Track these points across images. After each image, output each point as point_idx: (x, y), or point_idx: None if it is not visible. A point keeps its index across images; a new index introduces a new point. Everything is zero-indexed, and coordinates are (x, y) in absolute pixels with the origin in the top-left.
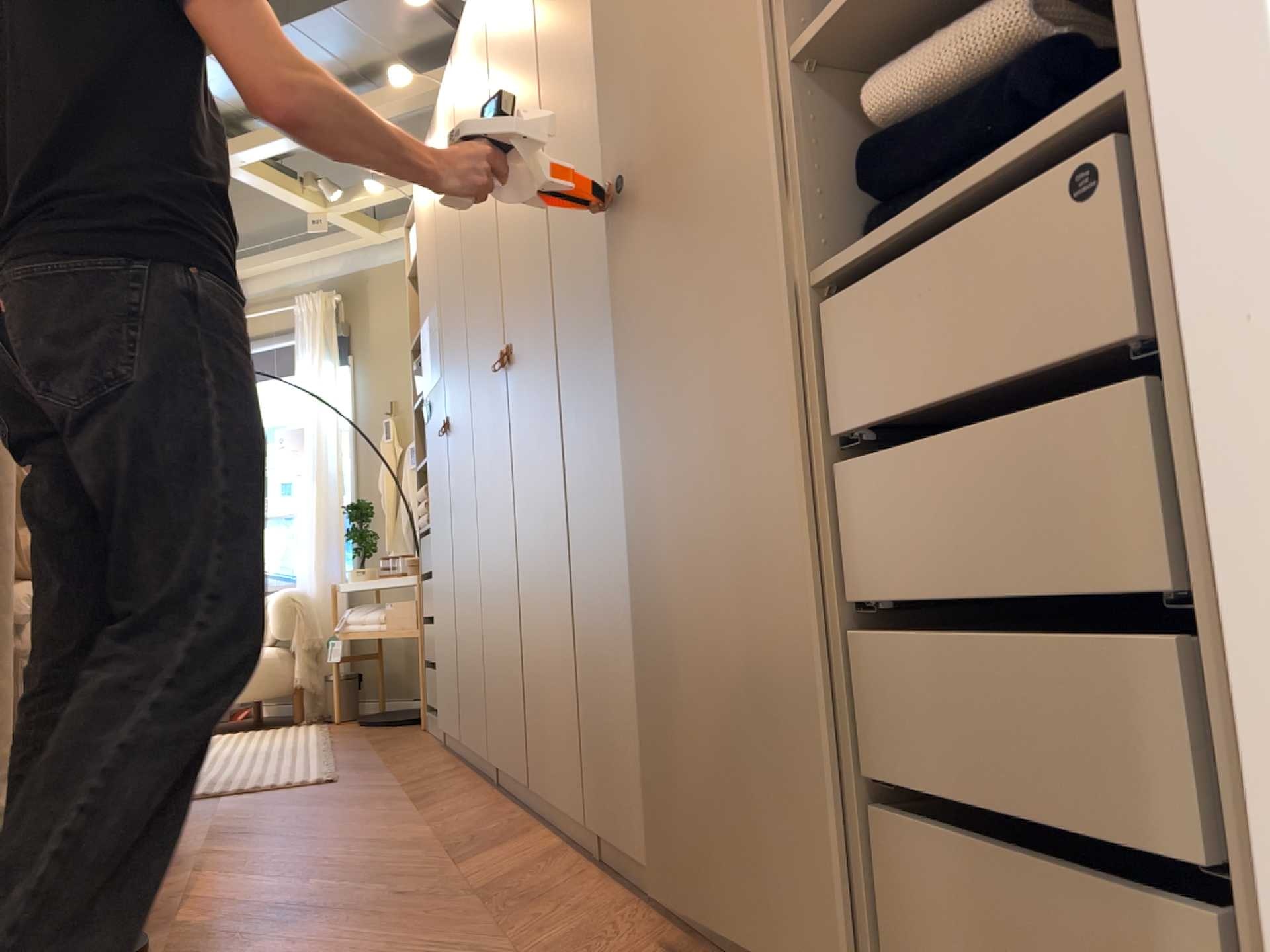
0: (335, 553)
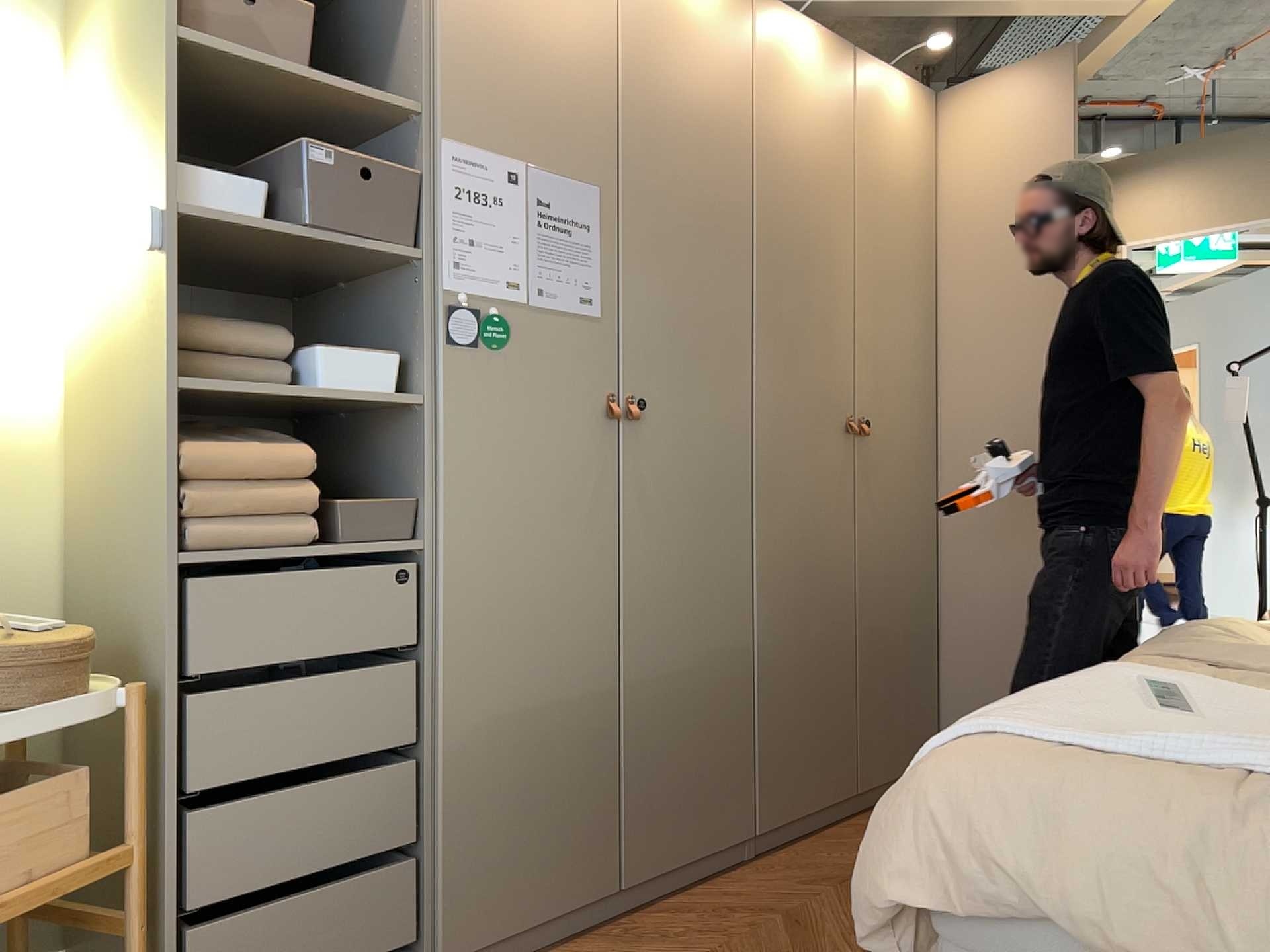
0: None
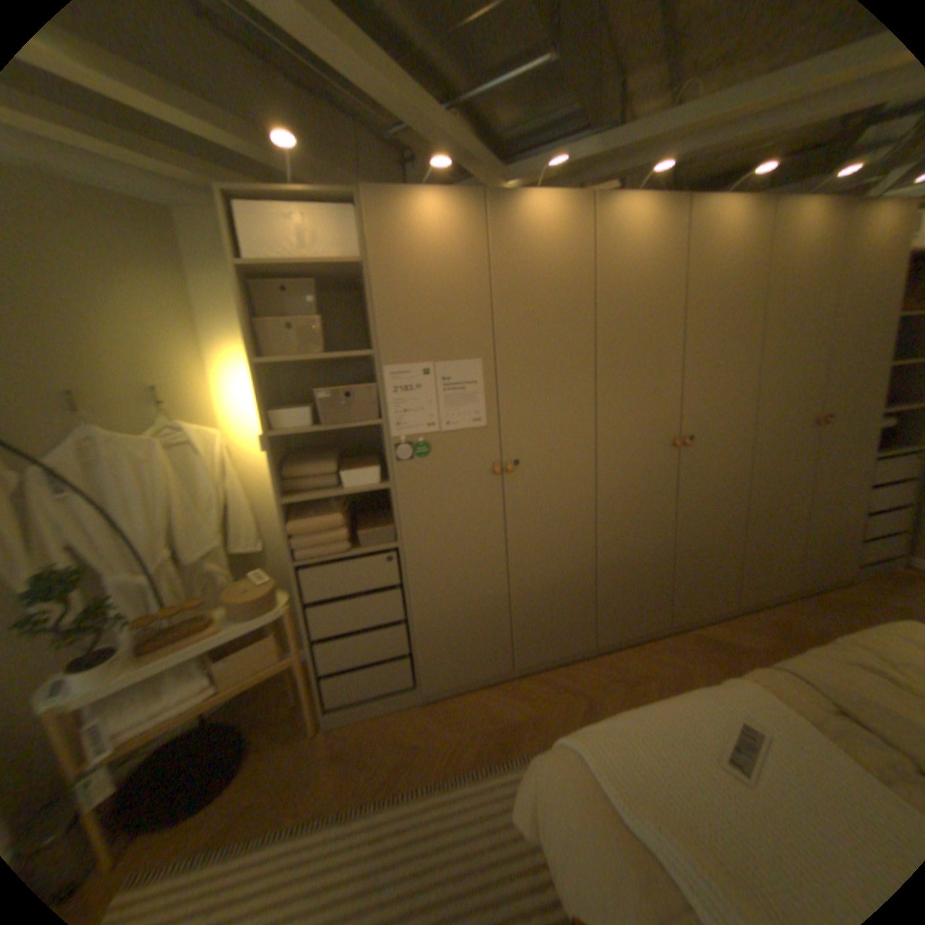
0: None
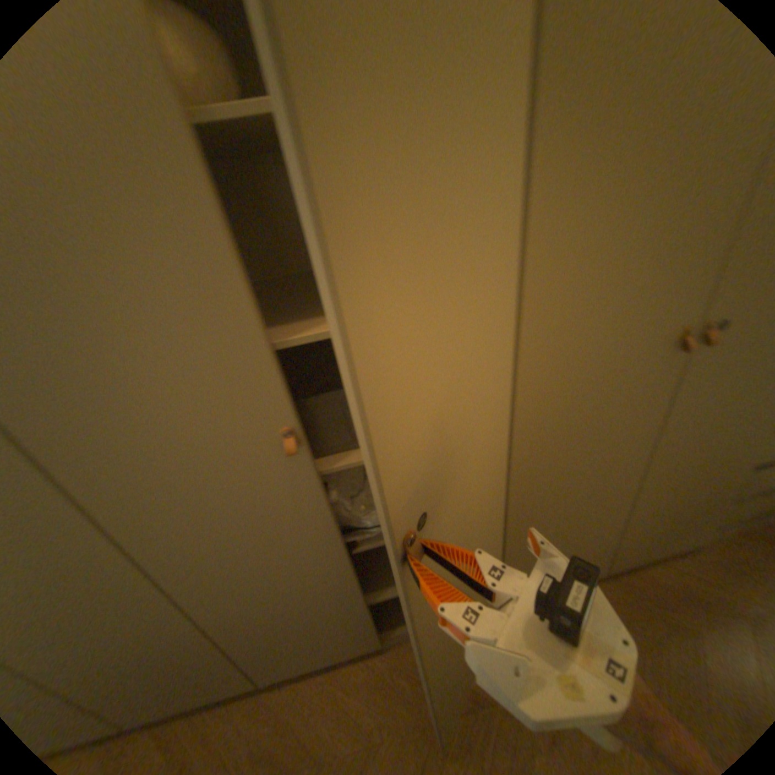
0: None
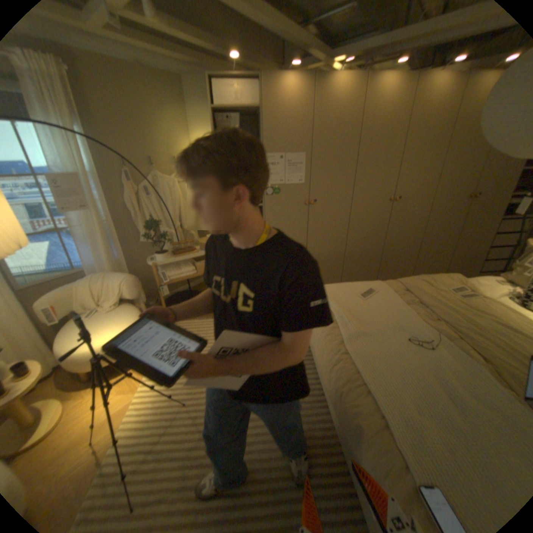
0: (109, 250)
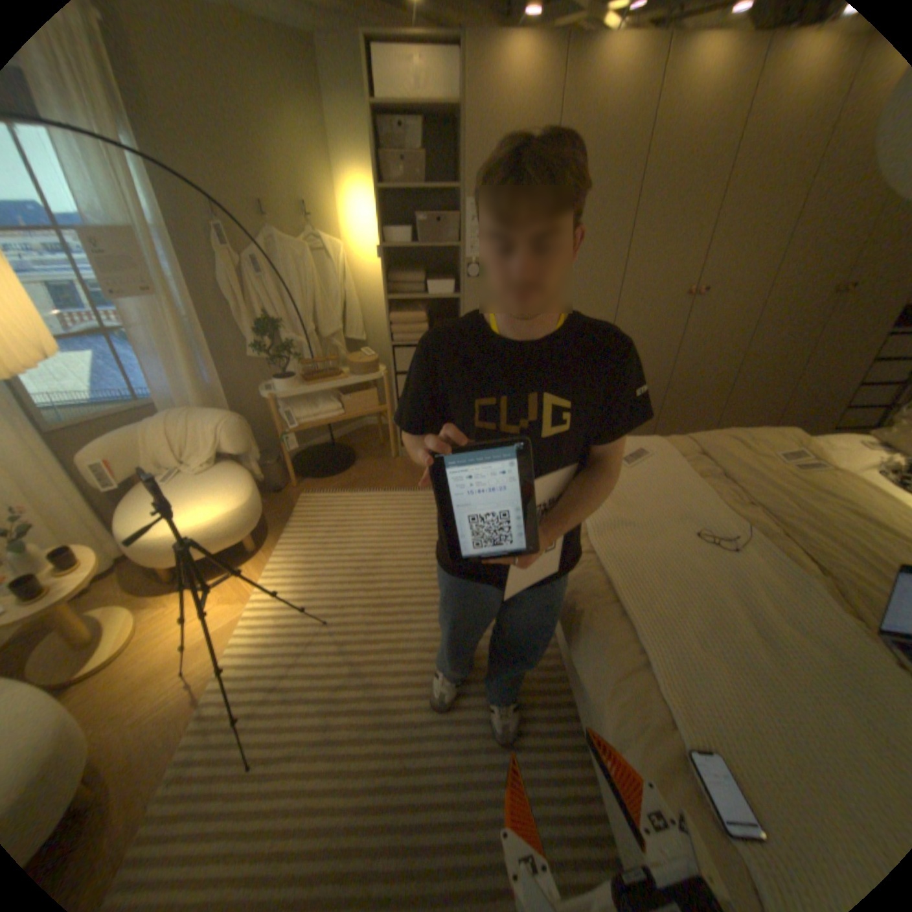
0: (194, 370)
